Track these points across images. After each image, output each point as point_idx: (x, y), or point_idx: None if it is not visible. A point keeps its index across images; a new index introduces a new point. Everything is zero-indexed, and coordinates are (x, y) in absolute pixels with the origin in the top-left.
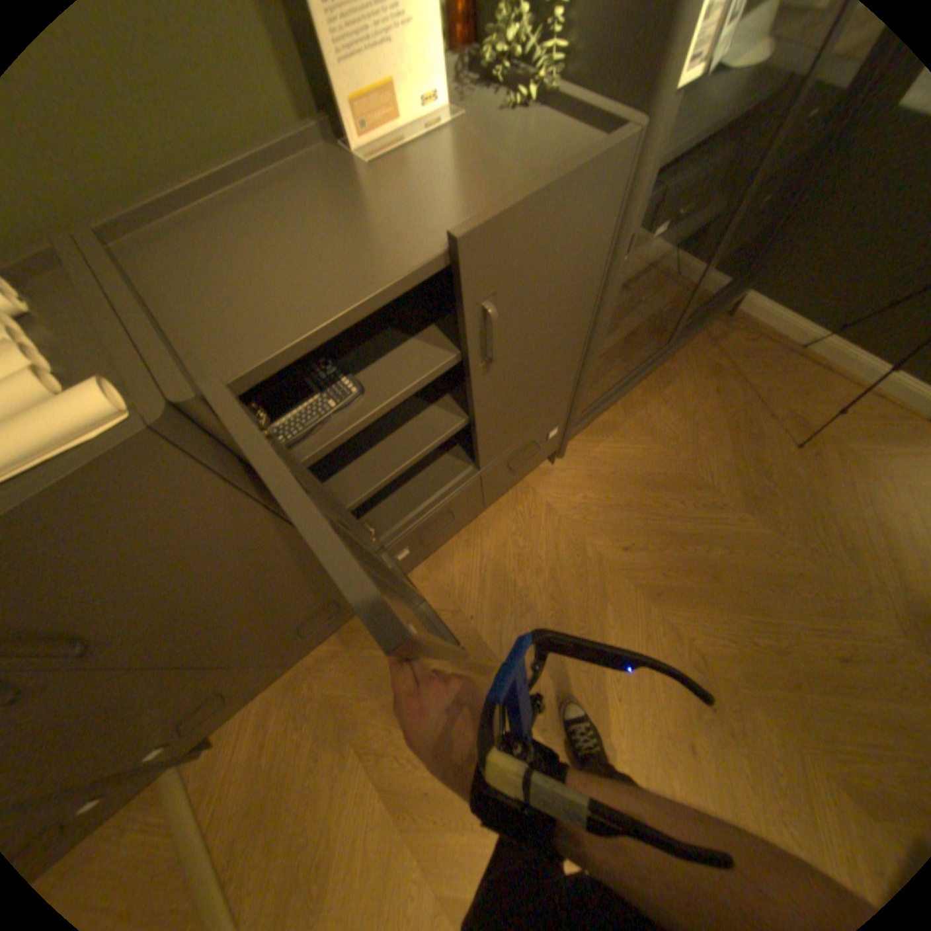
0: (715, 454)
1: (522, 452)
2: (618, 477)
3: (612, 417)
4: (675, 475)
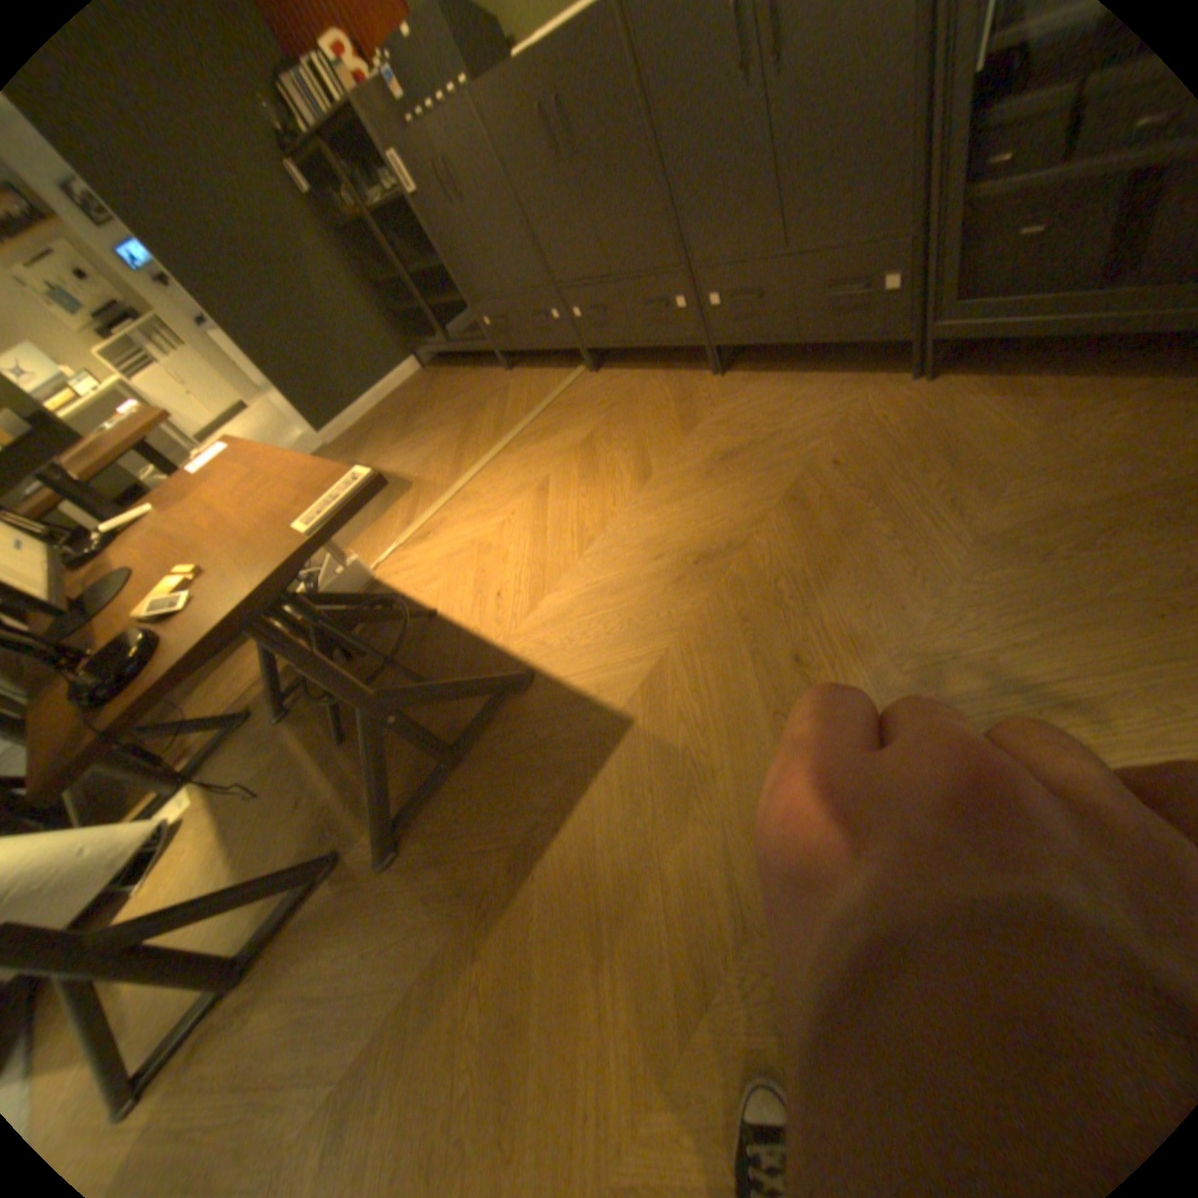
0: (1082, 488)
1: (847, 273)
2: (944, 426)
3: (1056, 385)
4: (993, 465)
